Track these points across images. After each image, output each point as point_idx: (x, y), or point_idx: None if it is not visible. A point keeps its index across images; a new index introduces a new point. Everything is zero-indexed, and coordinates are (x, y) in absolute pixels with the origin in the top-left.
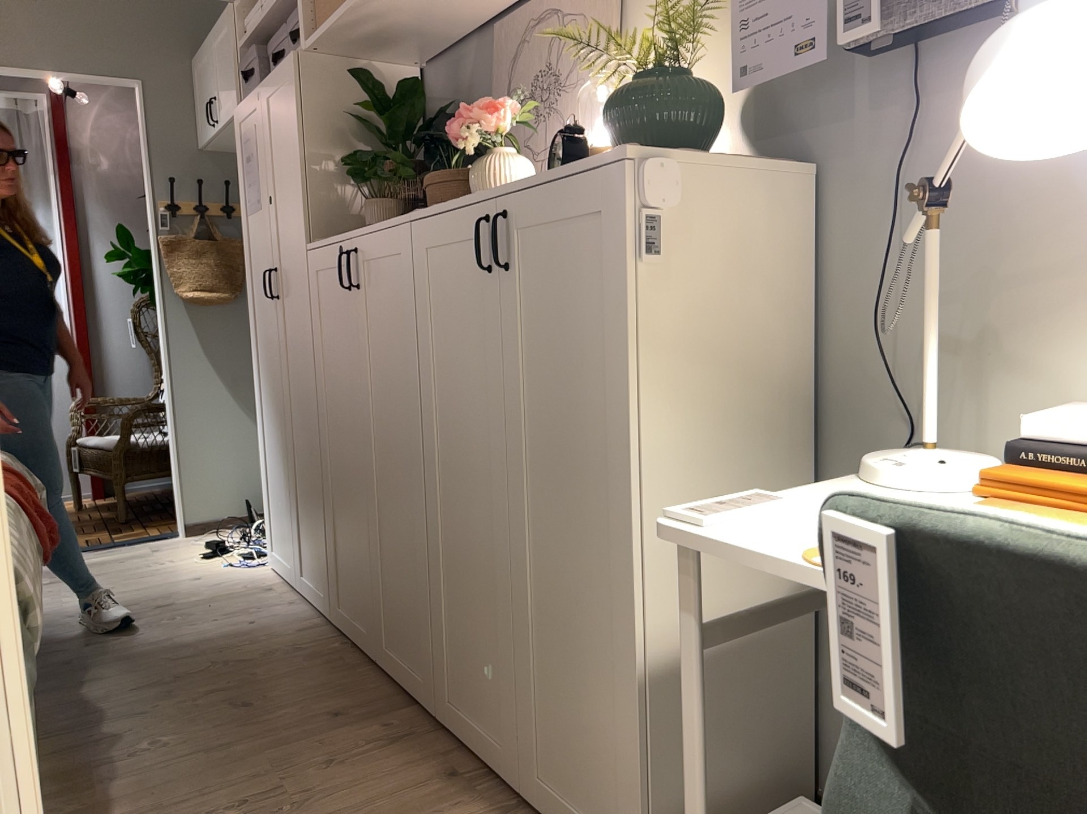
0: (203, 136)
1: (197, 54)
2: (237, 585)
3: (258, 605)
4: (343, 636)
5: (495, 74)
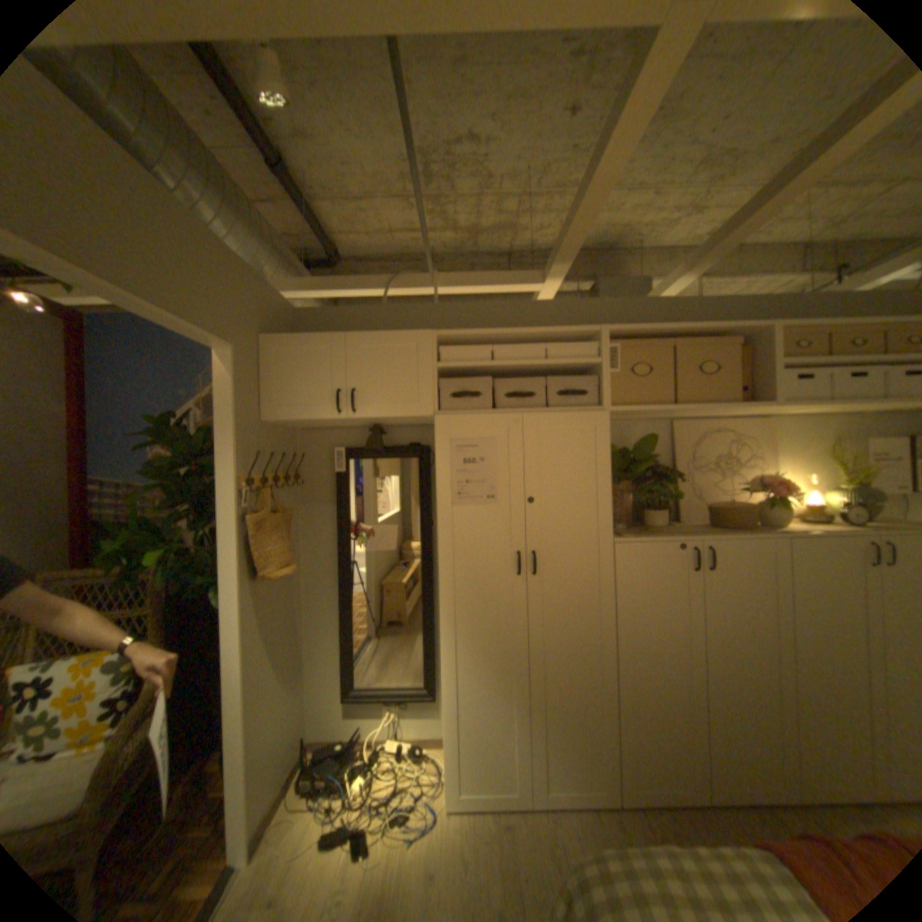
0: (290, 413)
1: (288, 335)
2: (476, 848)
3: (546, 845)
4: (643, 810)
5: (677, 446)
